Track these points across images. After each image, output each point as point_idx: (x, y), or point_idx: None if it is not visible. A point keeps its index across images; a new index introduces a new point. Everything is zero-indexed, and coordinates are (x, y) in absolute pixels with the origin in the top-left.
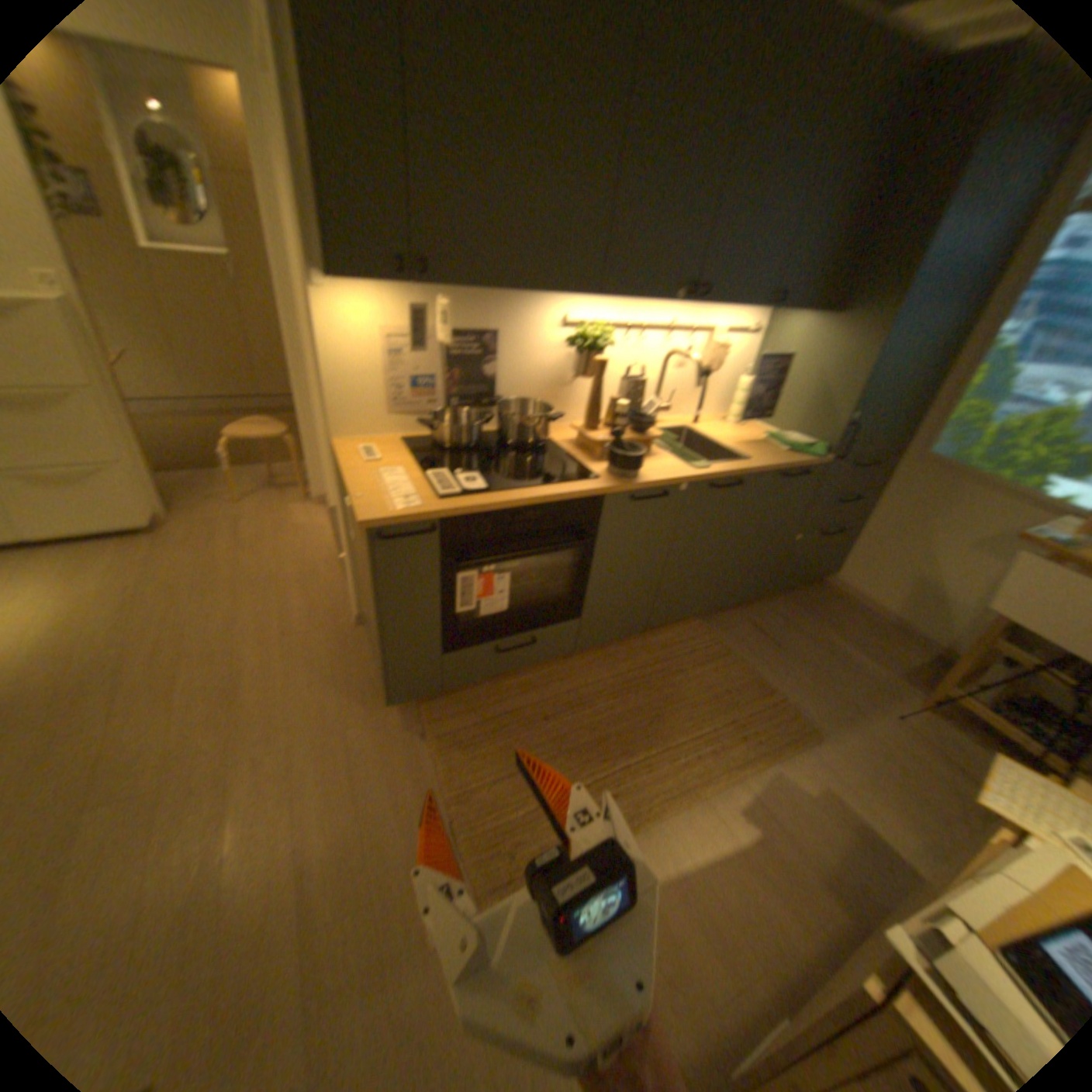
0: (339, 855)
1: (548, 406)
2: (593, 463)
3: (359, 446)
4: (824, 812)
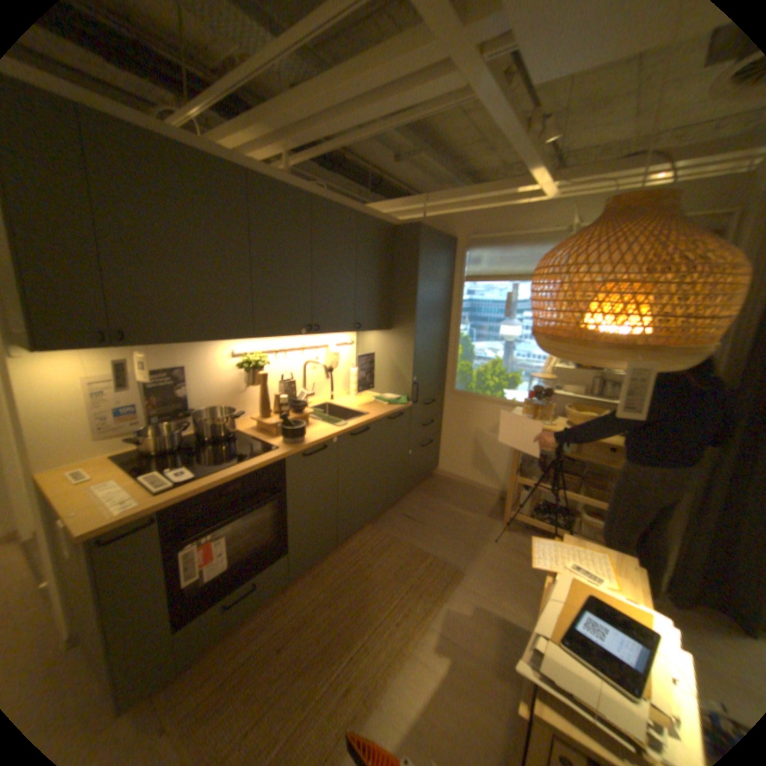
0: None
1: (231, 409)
2: (272, 440)
3: (65, 474)
4: (478, 624)
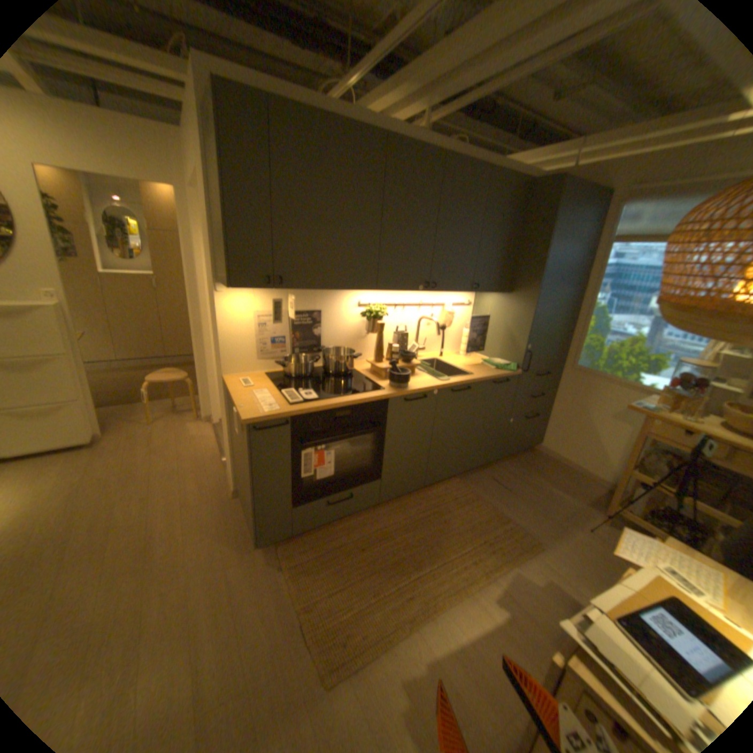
0: (221, 658)
1: (351, 351)
2: (379, 382)
3: (238, 380)
4: (549, 597)
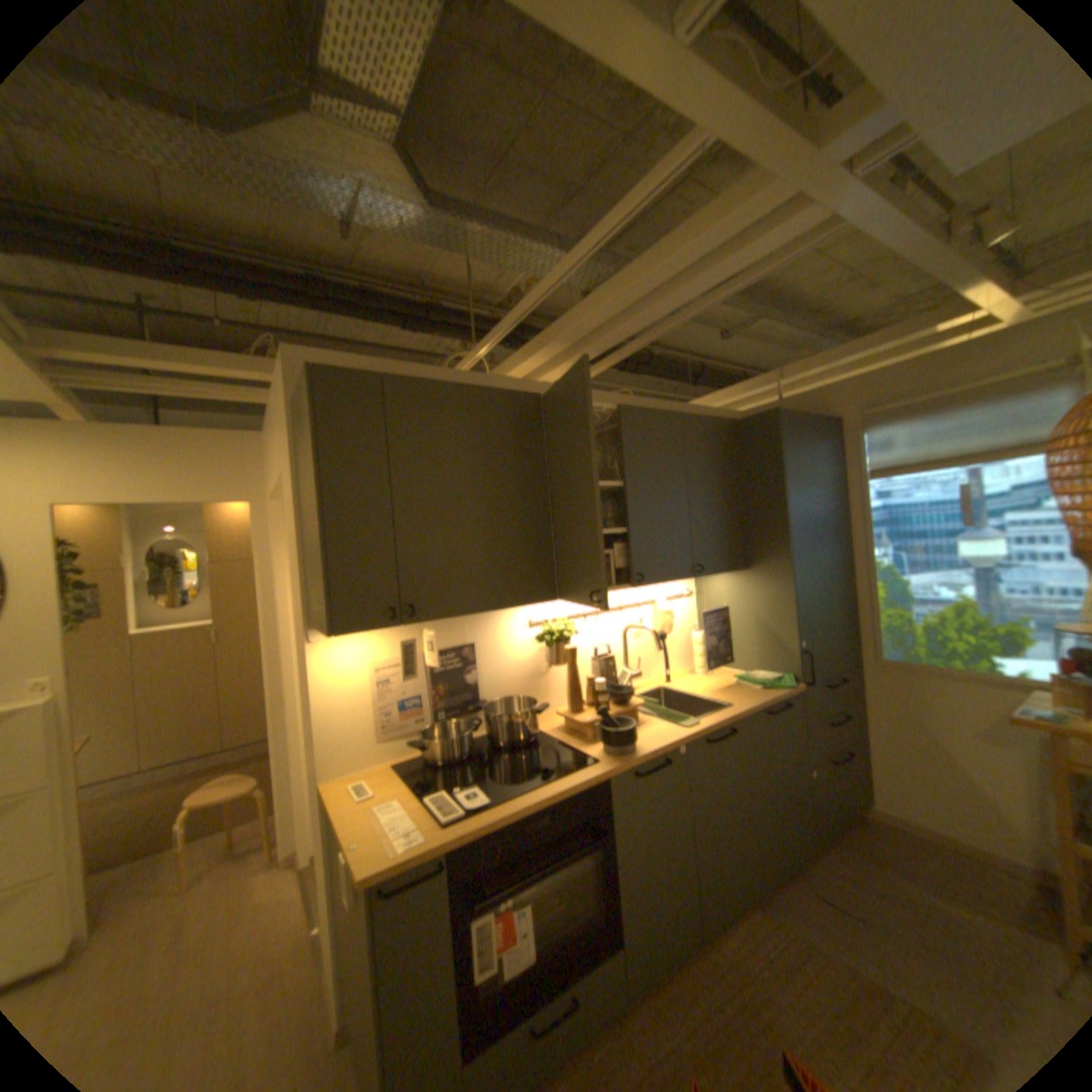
0: None
1: (530, 700)
2: (587, 747)
3: (346, 787)
4: None
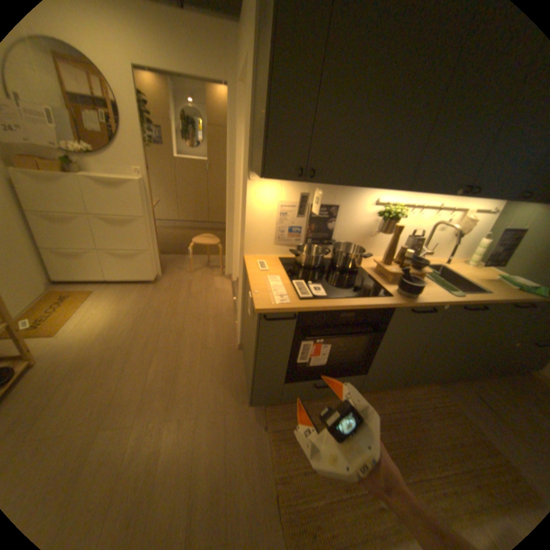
0: (212, 501)
1: (361, 248)
2: (387, 285)
3: (256, 260)
4: None
